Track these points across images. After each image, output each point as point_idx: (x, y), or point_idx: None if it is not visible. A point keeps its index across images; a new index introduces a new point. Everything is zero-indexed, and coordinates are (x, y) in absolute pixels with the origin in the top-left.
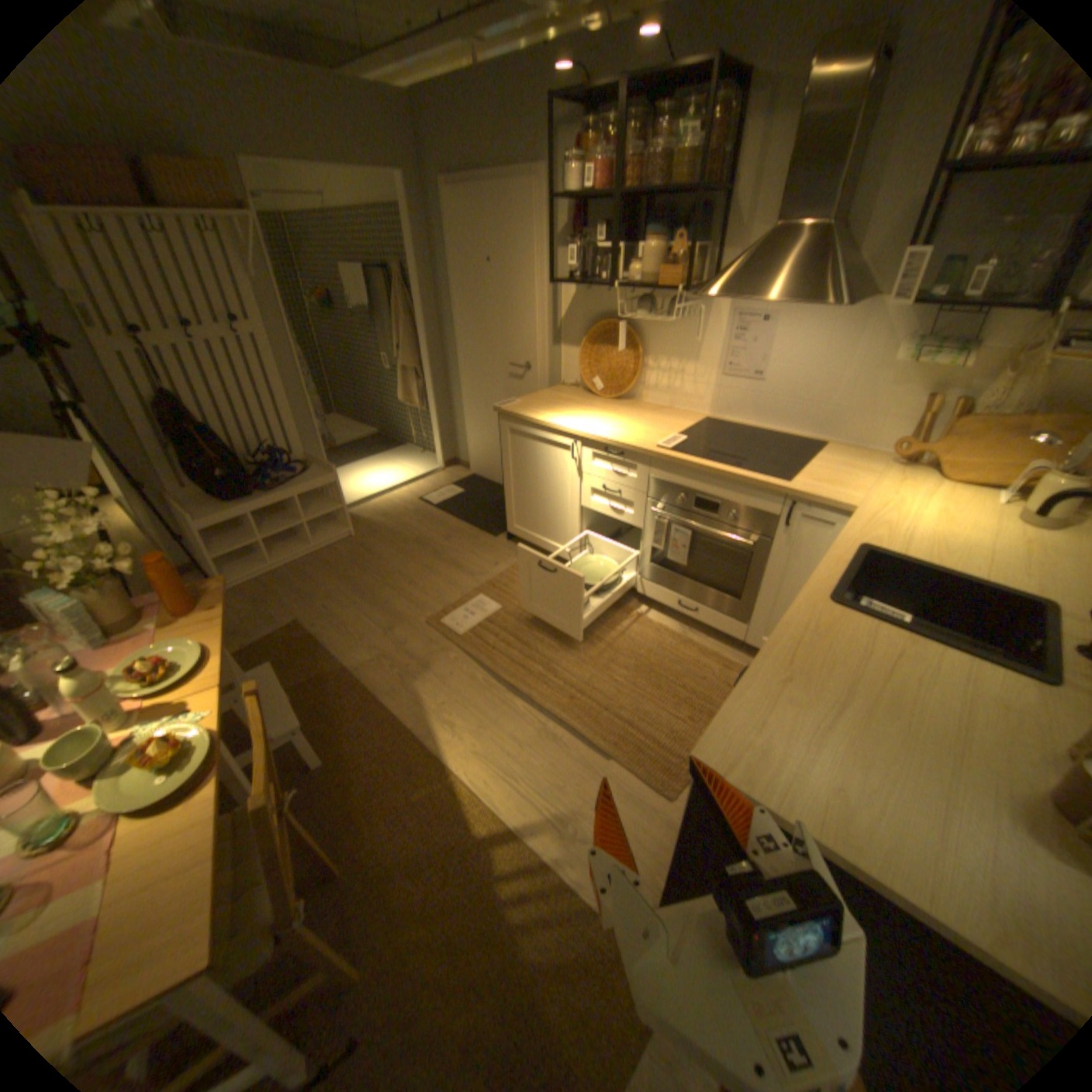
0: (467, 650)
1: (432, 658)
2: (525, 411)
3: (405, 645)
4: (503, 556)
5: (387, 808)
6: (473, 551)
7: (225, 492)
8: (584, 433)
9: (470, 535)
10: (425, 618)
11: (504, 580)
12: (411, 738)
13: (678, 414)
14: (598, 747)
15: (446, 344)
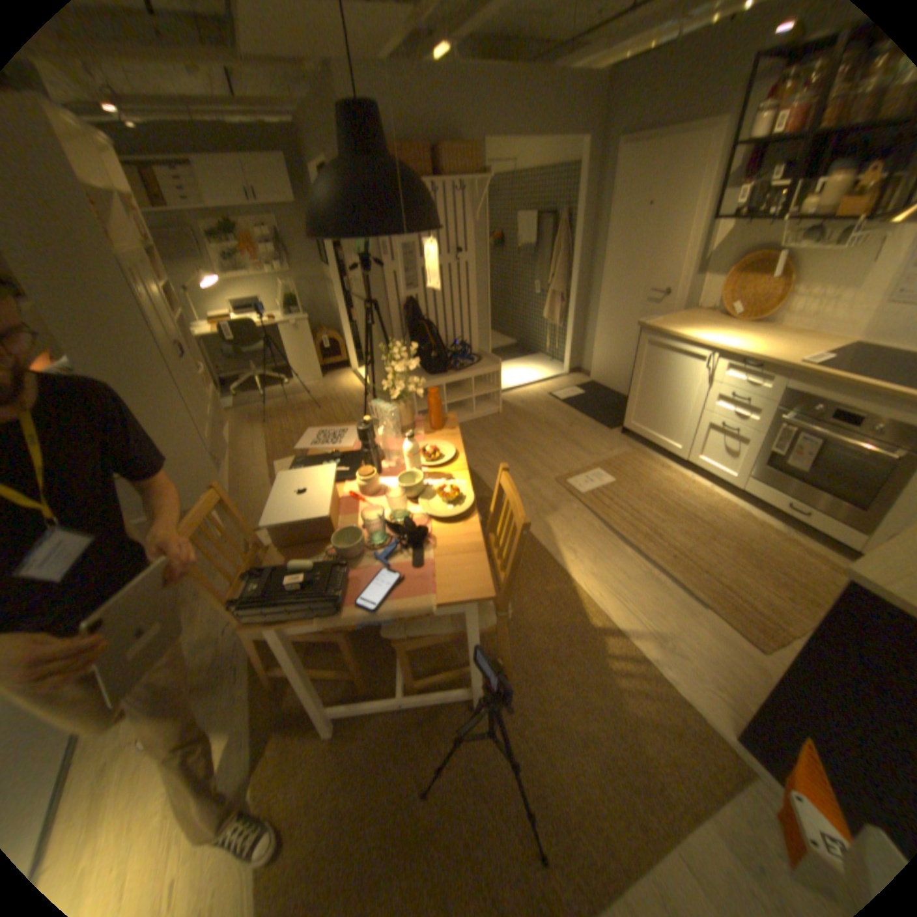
0: (587, 505)
1: (559, 504)
2: (667, 326)
3: (539, 491)
4: (617, 444)
5: (529, 589)
6: (592, 437)
7: (429, 369)
8: (725, 346)
9: (589, 425)
10: (554, 476)
11: (617, 462)
12: (545, 551)
13: (823, 337)
14: (697, 597)
15: (593, 273)
